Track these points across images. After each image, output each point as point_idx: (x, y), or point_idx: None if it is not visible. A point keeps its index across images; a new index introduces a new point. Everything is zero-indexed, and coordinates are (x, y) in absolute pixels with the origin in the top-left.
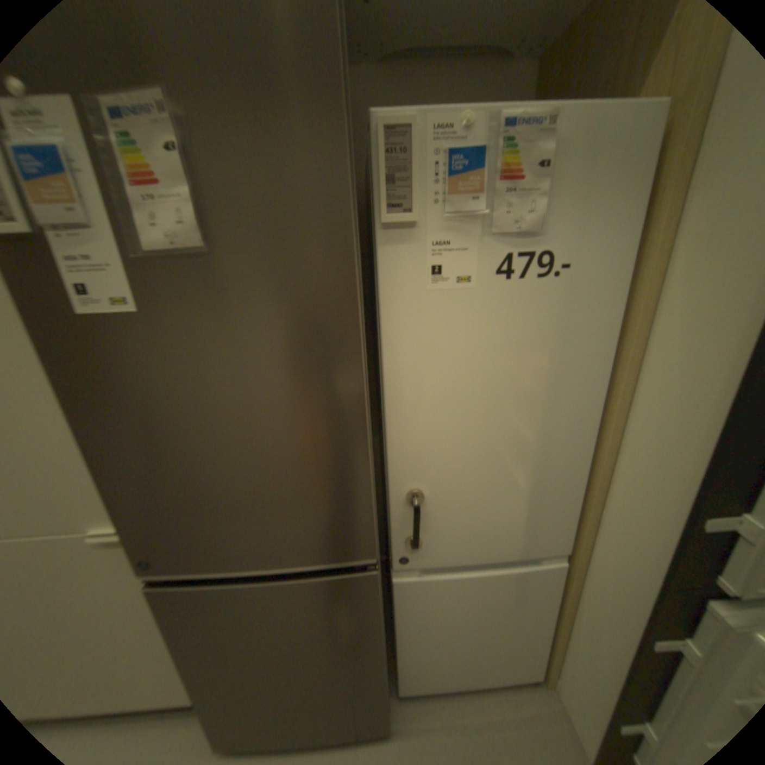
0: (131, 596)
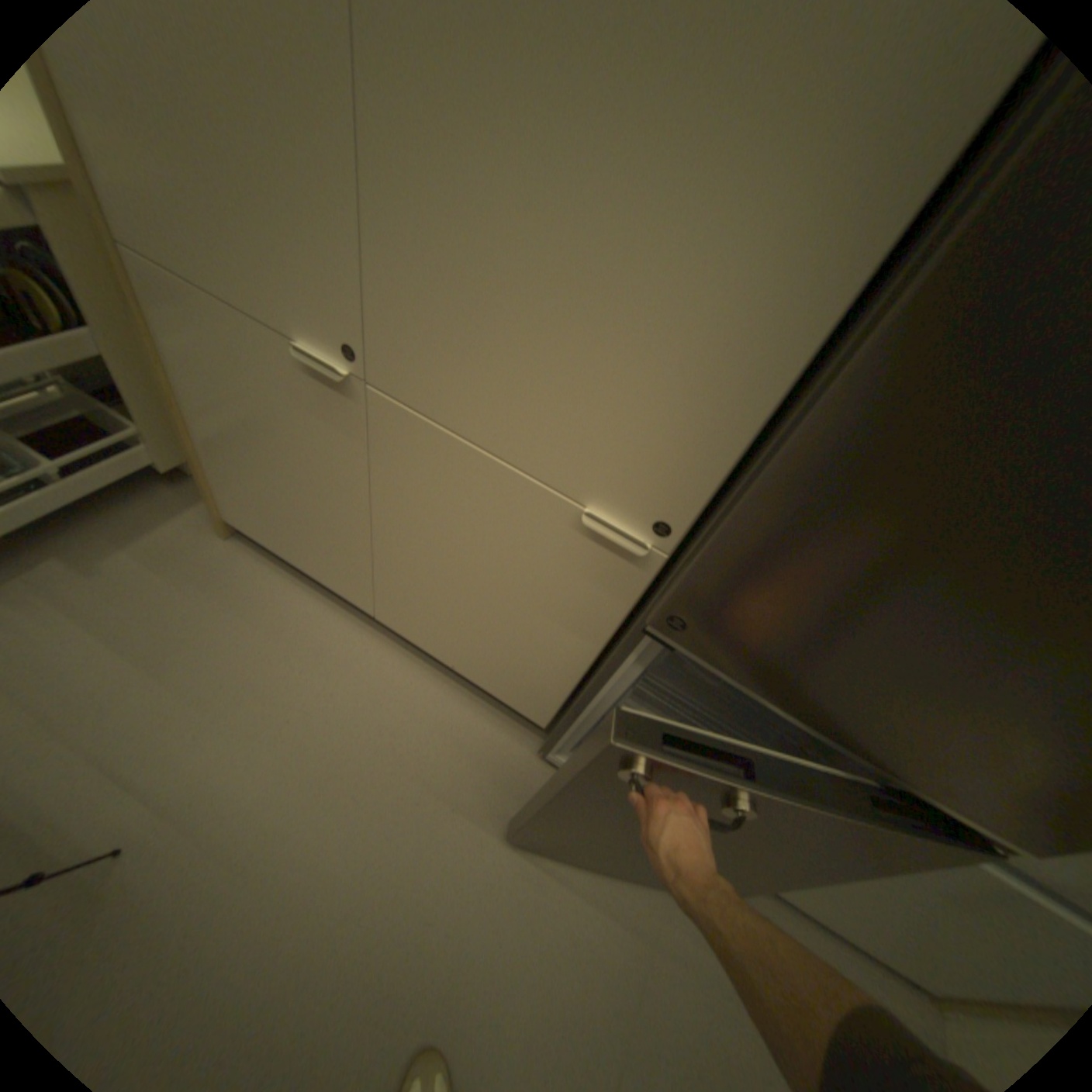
0: (570, 602)
